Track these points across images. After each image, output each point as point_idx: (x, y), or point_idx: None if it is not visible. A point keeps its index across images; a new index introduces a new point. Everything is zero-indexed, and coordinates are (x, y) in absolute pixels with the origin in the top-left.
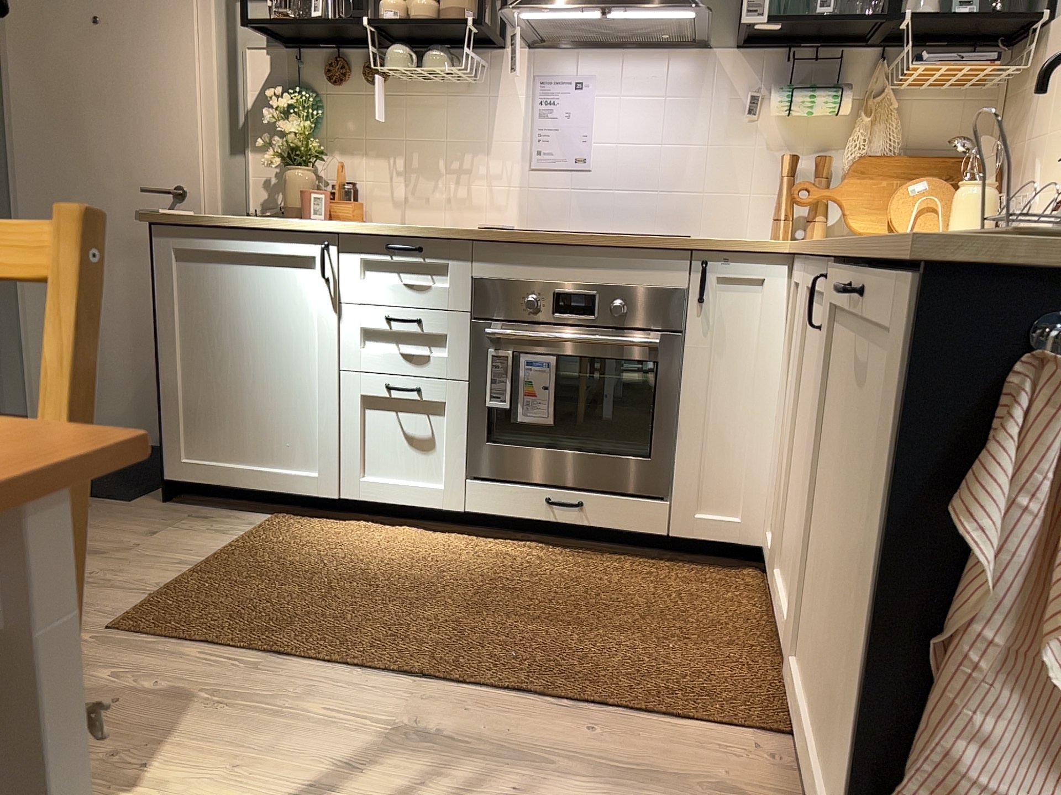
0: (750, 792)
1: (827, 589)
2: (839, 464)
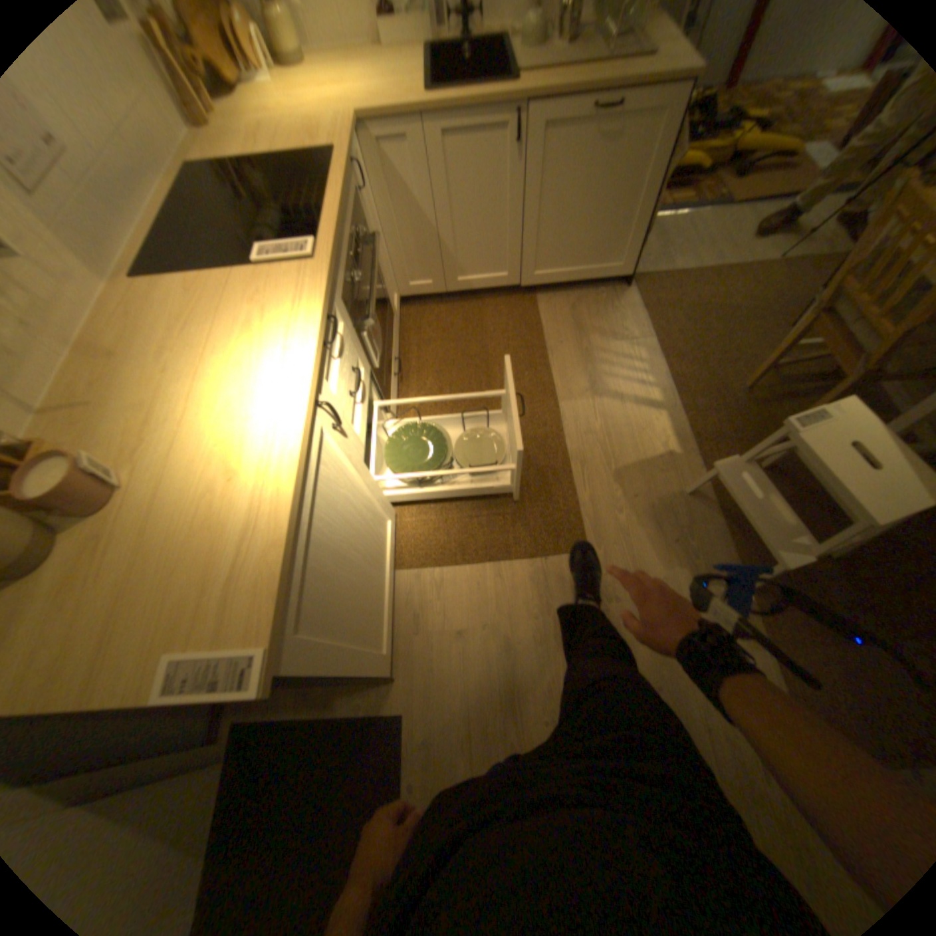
0: (570, 302)
1: (579, 224)
2: (581, 179)
